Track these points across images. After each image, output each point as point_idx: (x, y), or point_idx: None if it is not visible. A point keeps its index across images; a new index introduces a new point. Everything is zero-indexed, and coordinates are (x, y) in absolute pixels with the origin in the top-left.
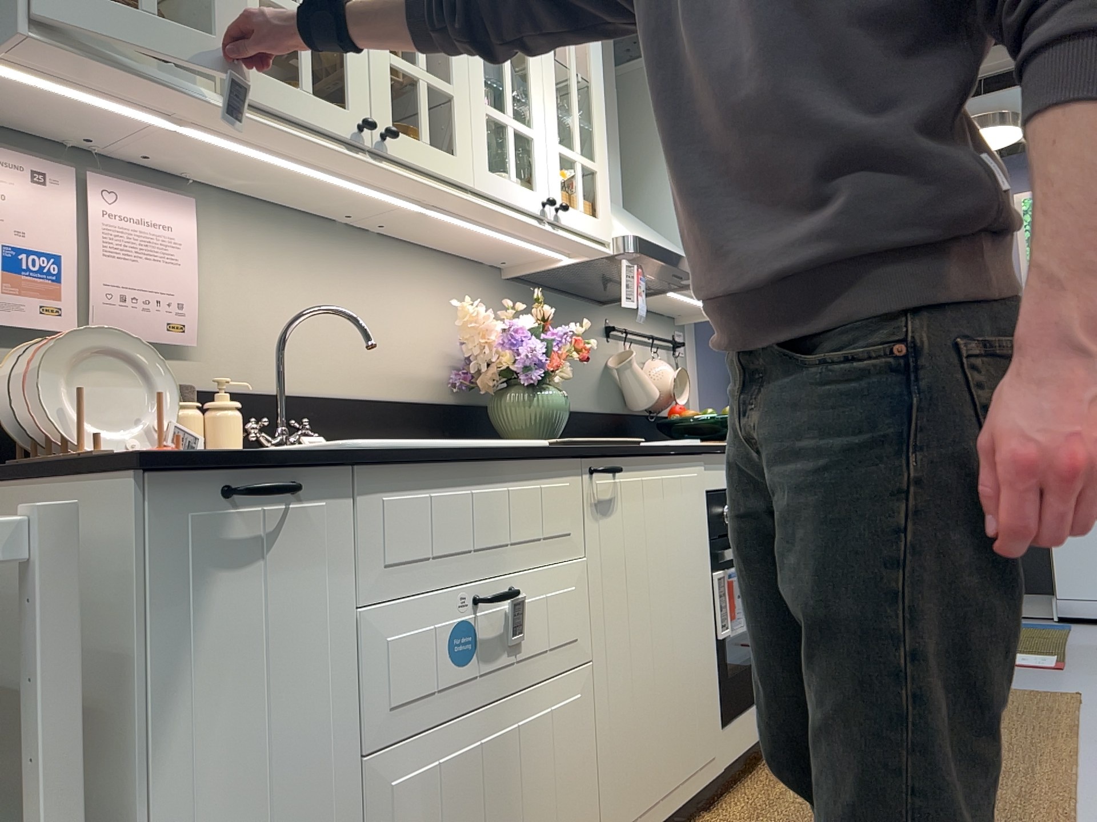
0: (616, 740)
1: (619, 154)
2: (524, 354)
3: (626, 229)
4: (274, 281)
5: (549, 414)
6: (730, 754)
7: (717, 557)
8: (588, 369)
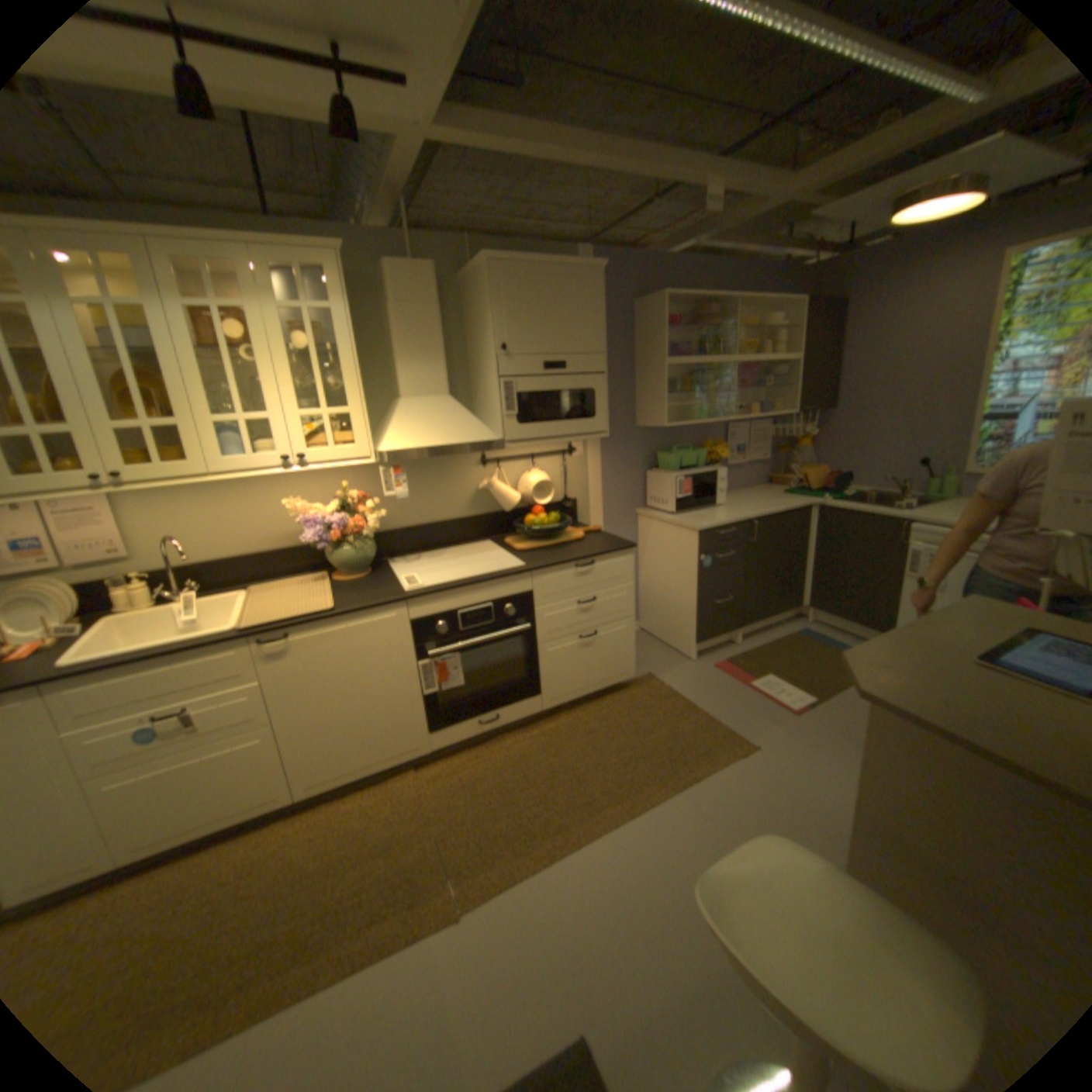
0: (301, 755)
1: (440, 356)
2: (314, 536)
3: (387, 444)
4: (174, 512)
5: (350, 559)
6: (439, 745)
7: (424, 654)
8: (459, 492)
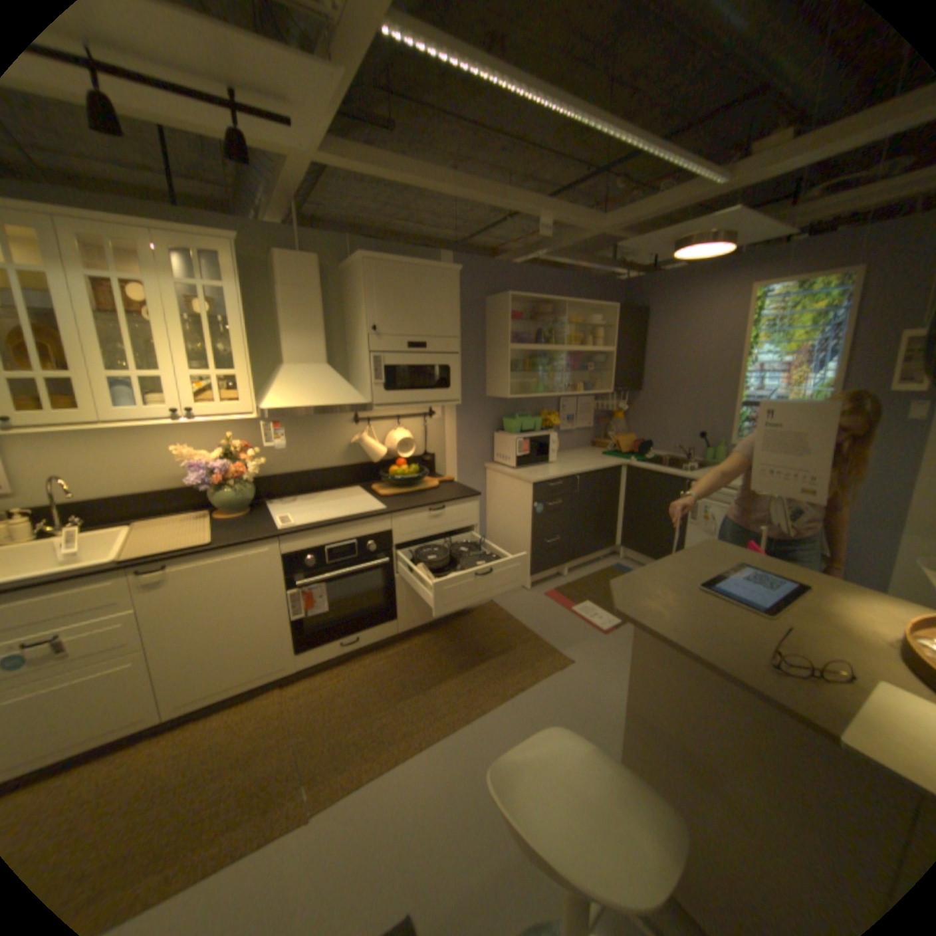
0: (171, 676)
1: (320, 331)
2: (197, 478)
3: (268, 401)
4: (63, 452)
5: (230, 499)
6: (303, 665)
7: (292, 583)
8: (334, 444)
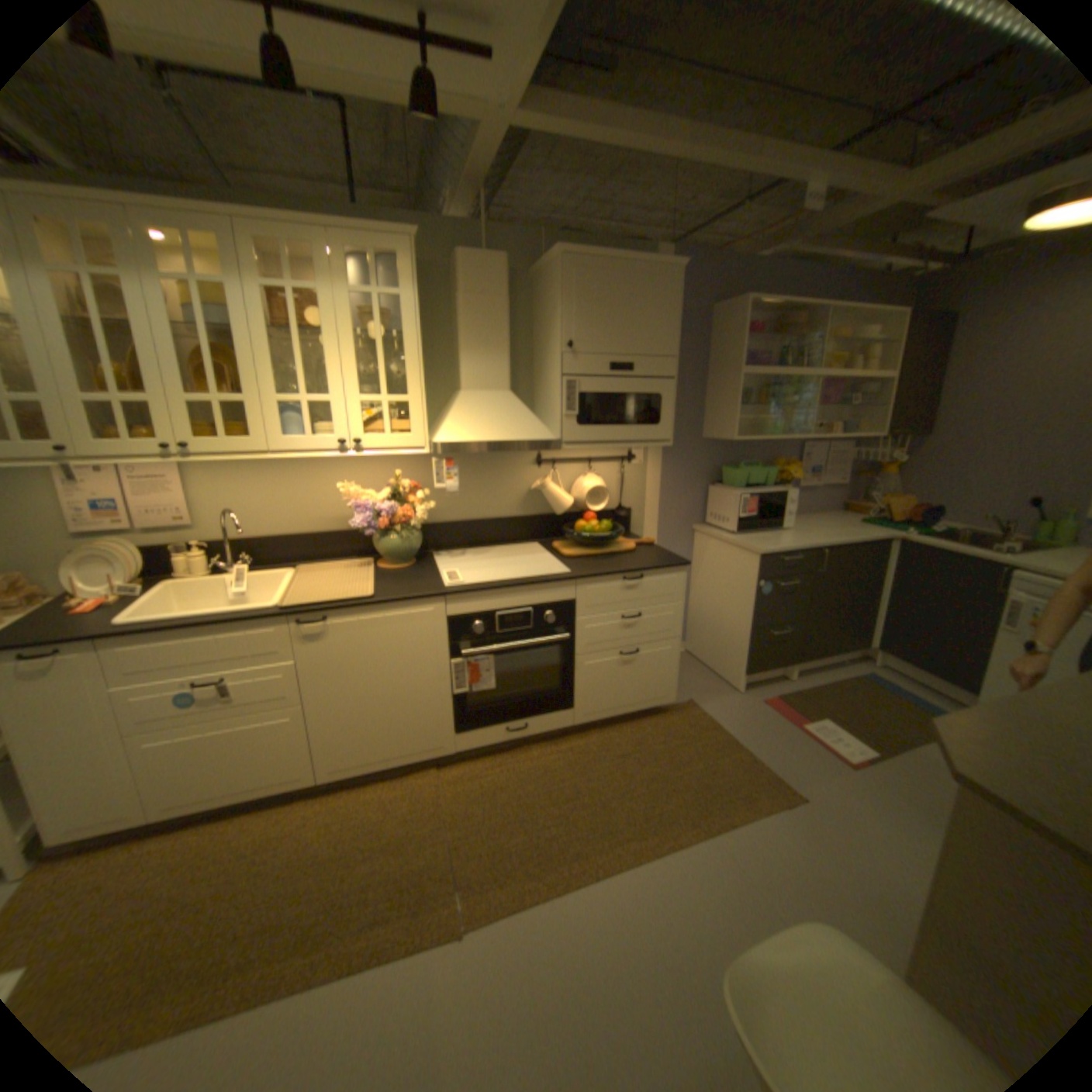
0: (327, 737)
1: (505, 350)
2: (363, 521)
3: (442, 435)
4: (237, 485)
5: (396, 548)
6: (463, 746)
7: (457, 651)
8: (511, 490)
